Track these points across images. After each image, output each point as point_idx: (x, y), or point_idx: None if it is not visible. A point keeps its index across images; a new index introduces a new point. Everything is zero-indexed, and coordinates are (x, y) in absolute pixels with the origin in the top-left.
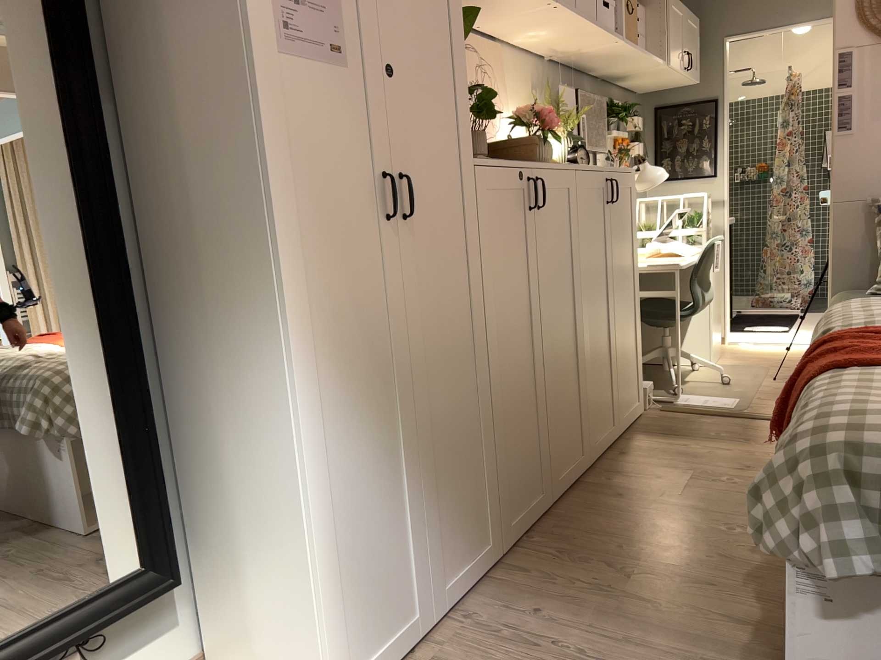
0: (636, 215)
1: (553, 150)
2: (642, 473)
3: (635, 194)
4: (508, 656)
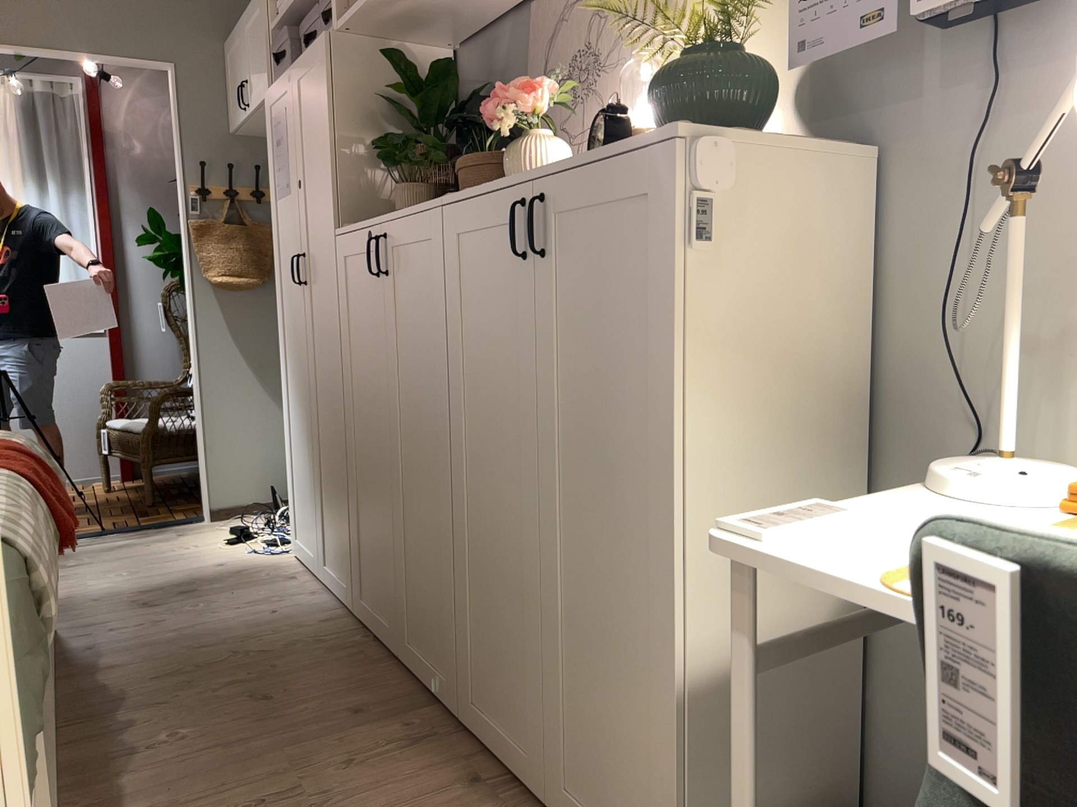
0: (675, 292)
1: (522, 157)
2: (386, 766)
3: (675, 217)
4: (259, 597)
